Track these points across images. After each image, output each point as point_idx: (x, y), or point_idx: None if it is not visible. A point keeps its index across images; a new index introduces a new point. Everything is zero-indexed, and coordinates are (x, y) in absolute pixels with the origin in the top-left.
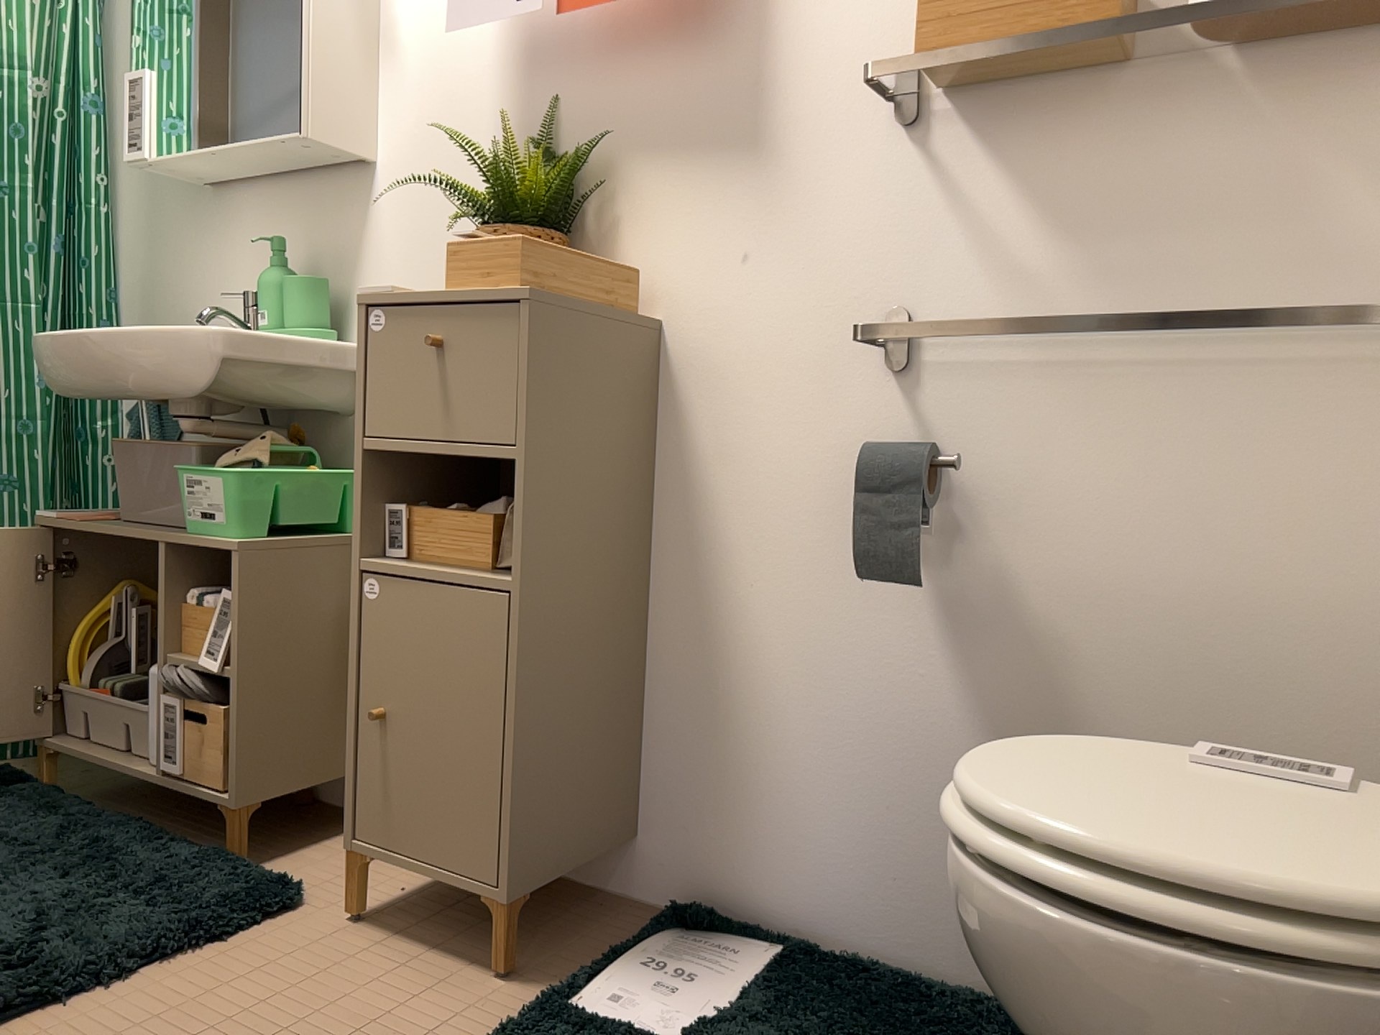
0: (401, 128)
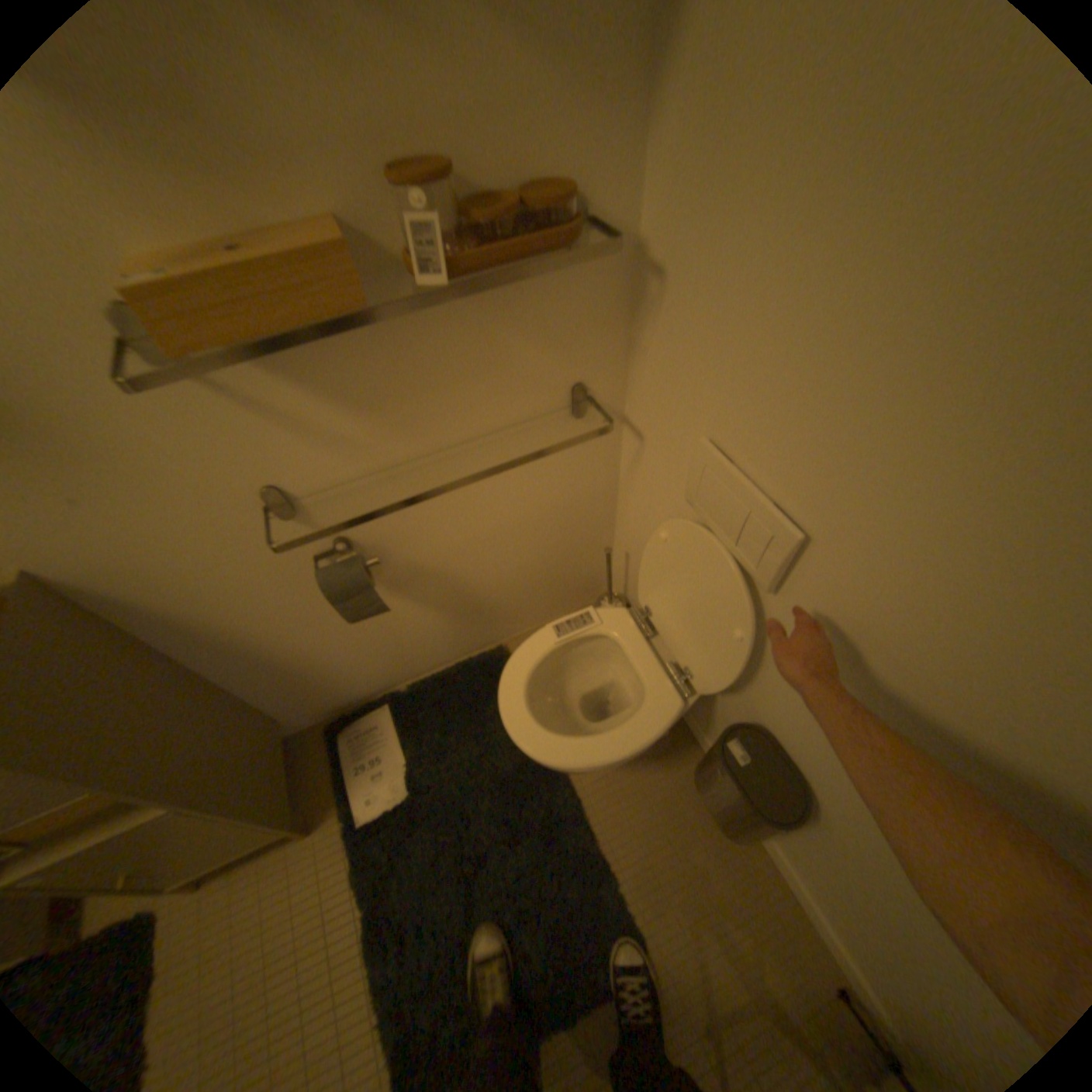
0: None
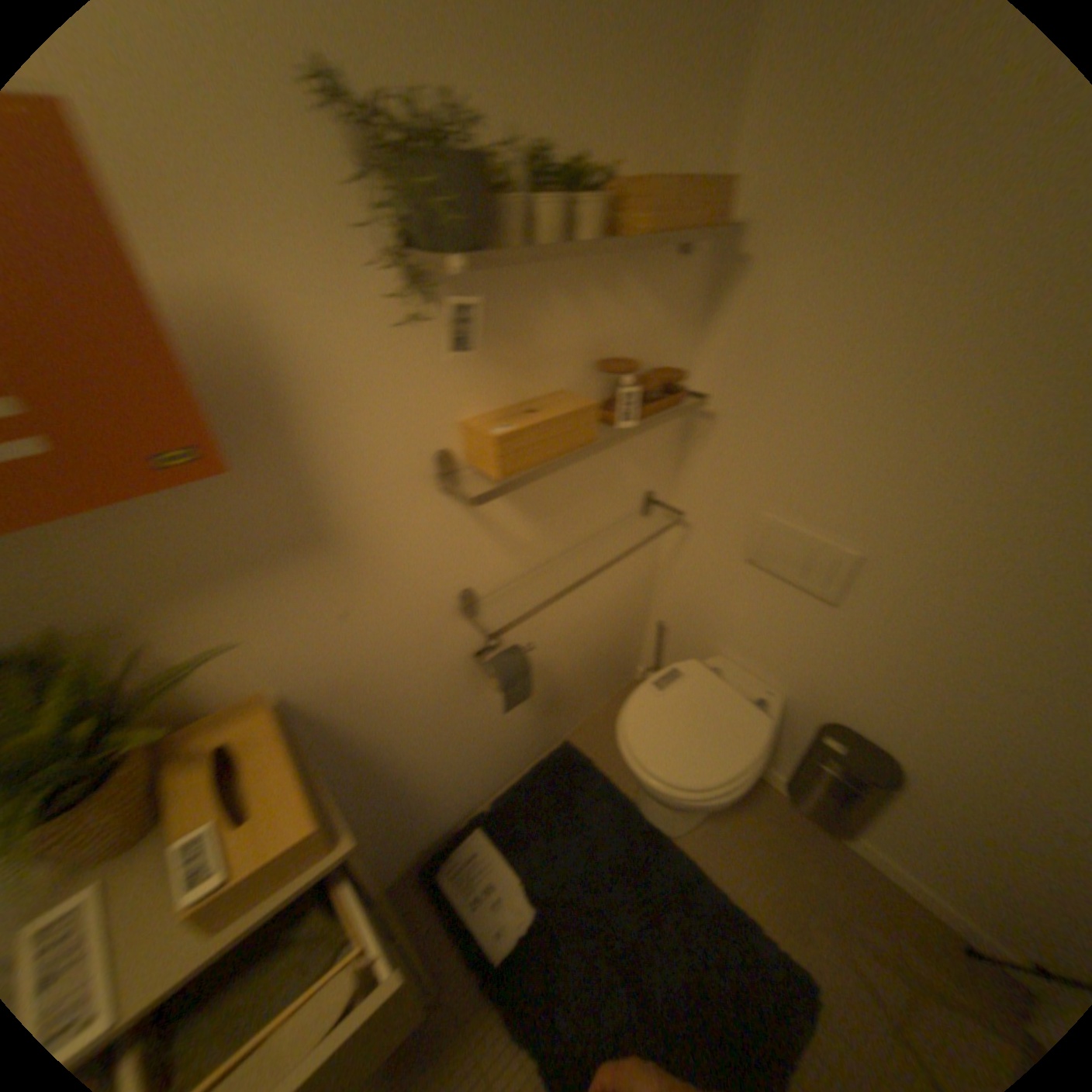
0: None
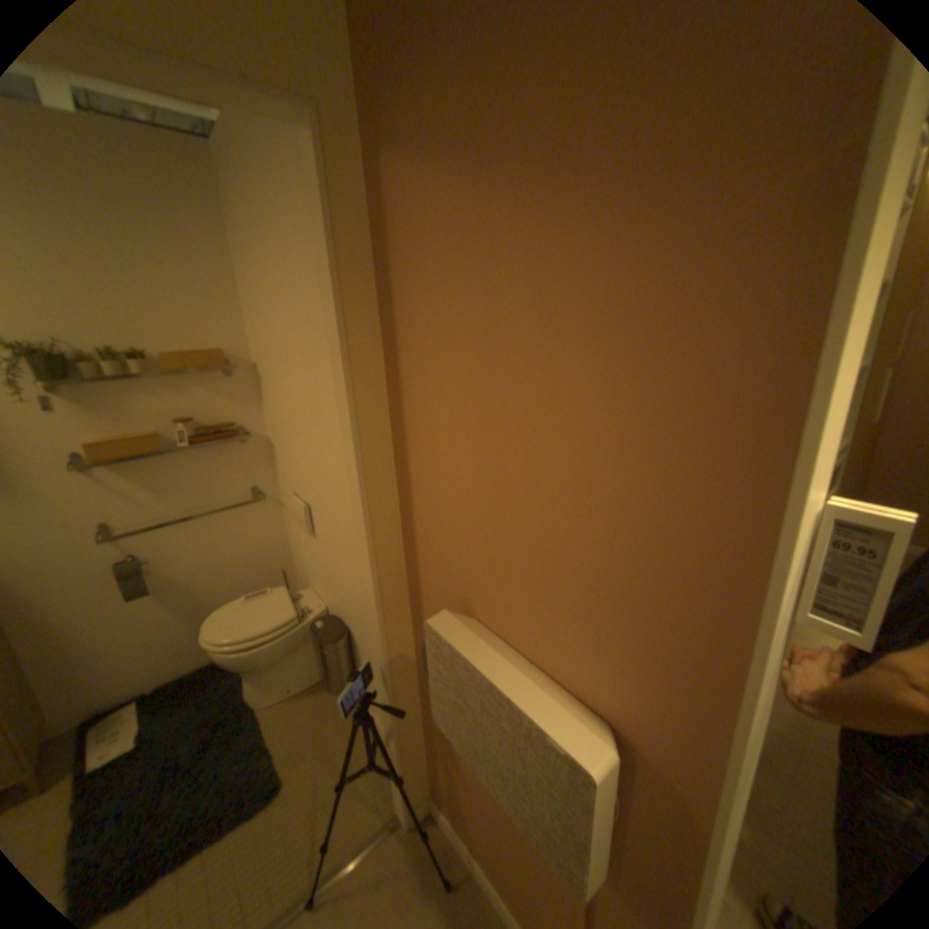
0: None
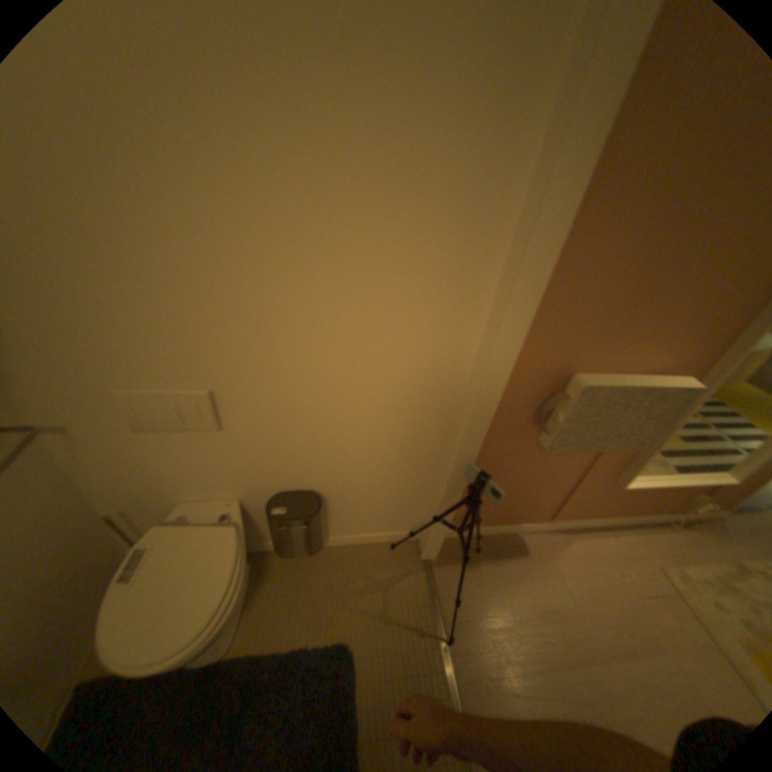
0: None
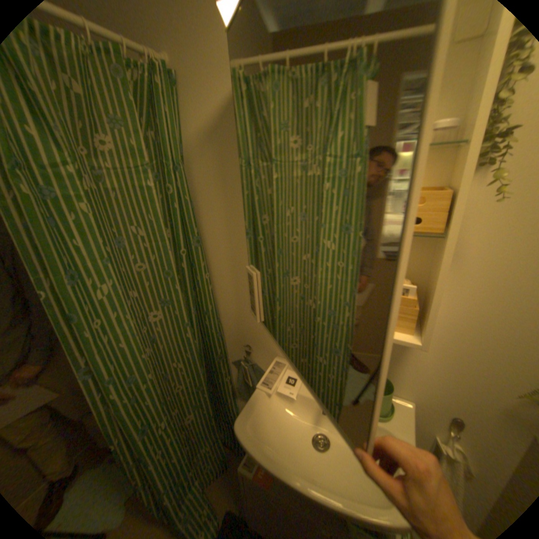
0: (453, 307)
